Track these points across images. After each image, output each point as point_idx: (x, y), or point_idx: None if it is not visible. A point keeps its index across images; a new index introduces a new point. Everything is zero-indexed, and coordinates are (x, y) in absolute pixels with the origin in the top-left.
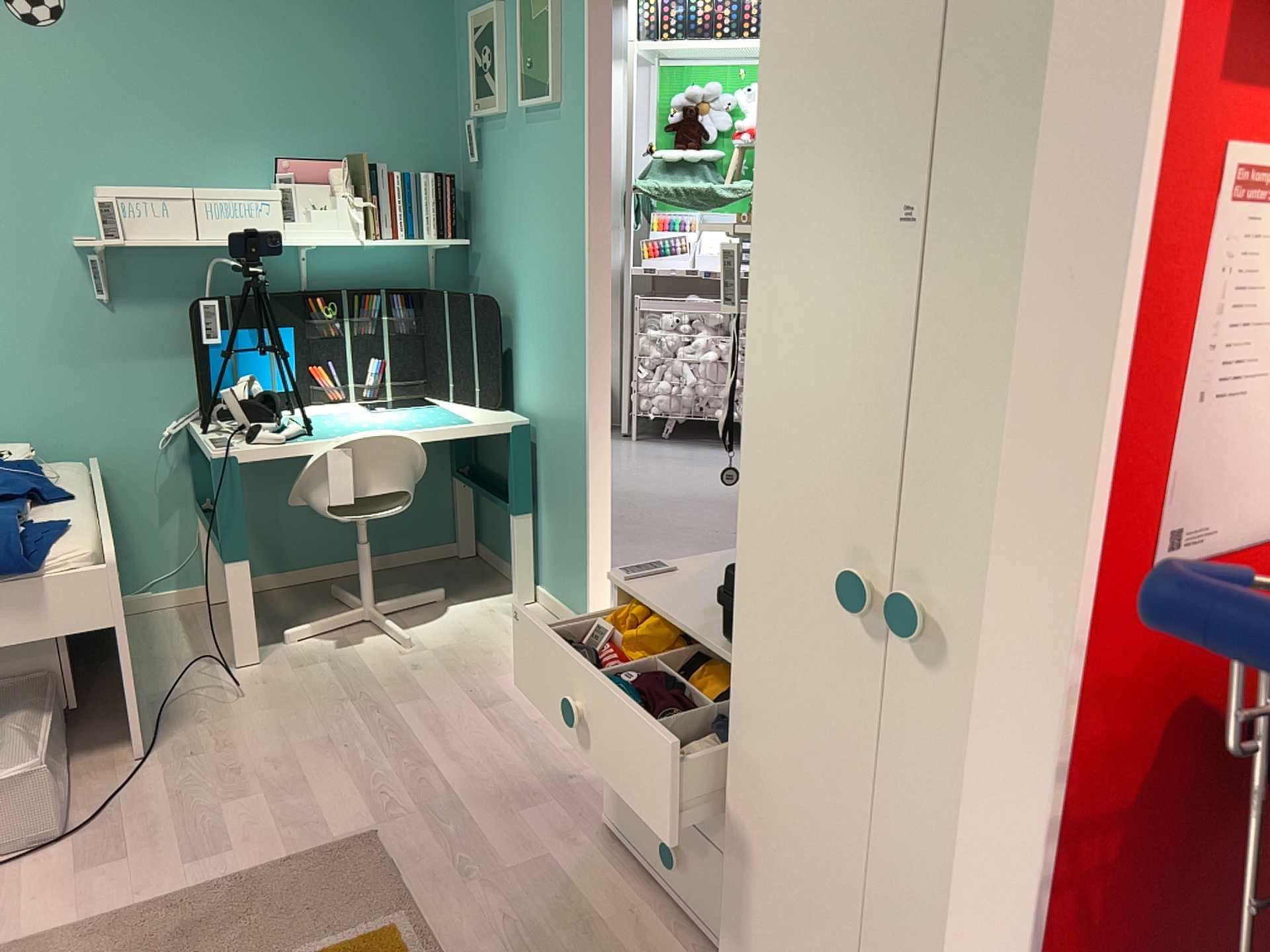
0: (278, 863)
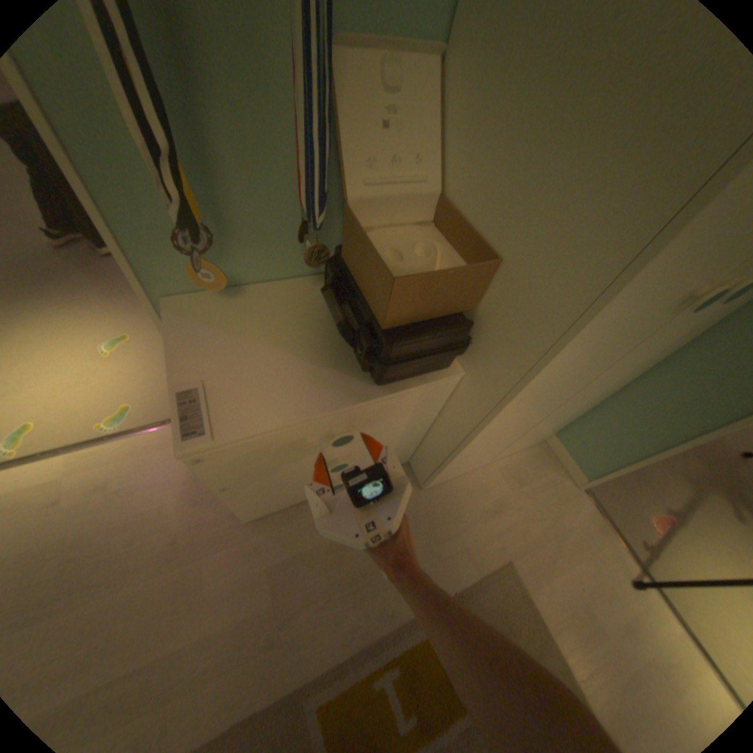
0: None
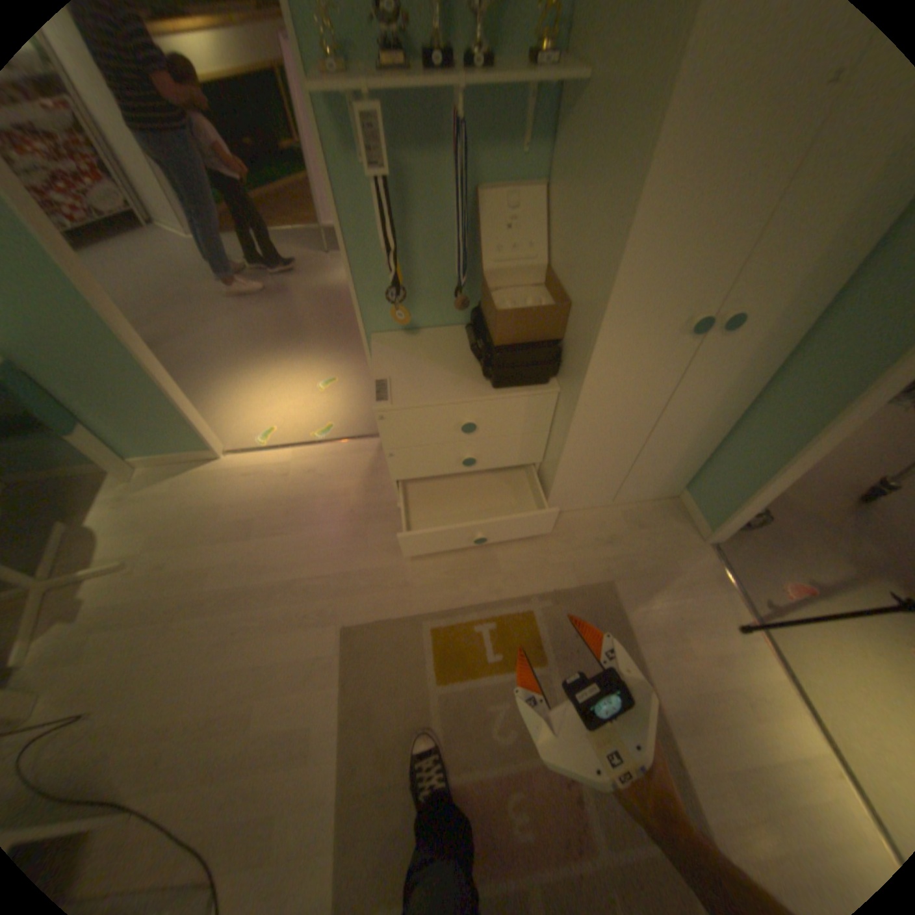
0: (341, 692)
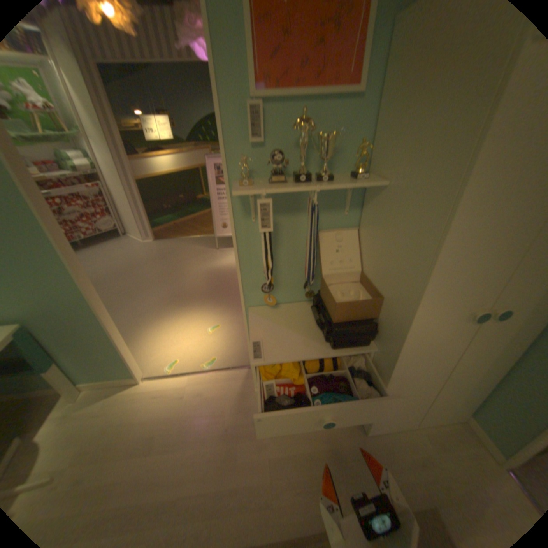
0: None
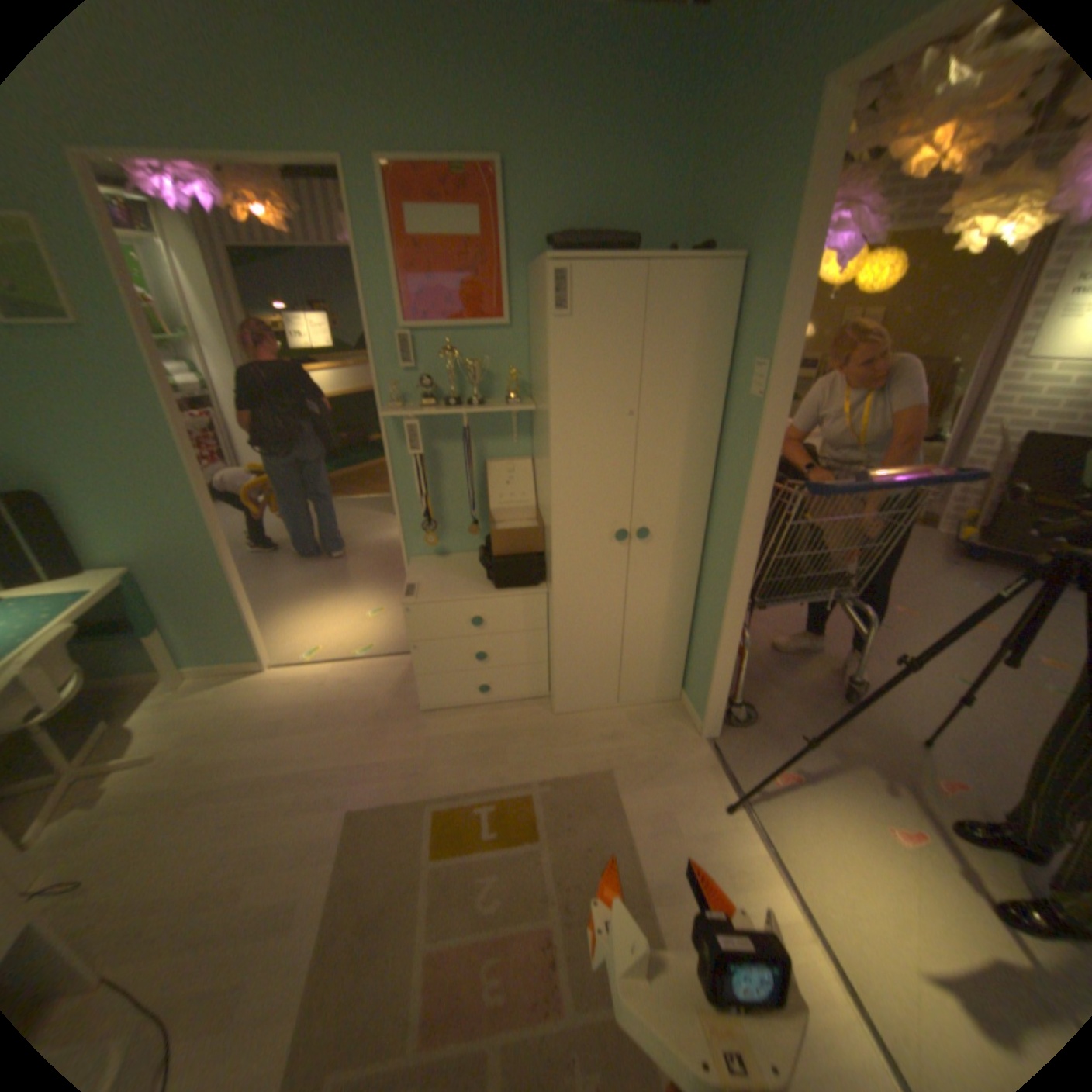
0: (335, 868)
